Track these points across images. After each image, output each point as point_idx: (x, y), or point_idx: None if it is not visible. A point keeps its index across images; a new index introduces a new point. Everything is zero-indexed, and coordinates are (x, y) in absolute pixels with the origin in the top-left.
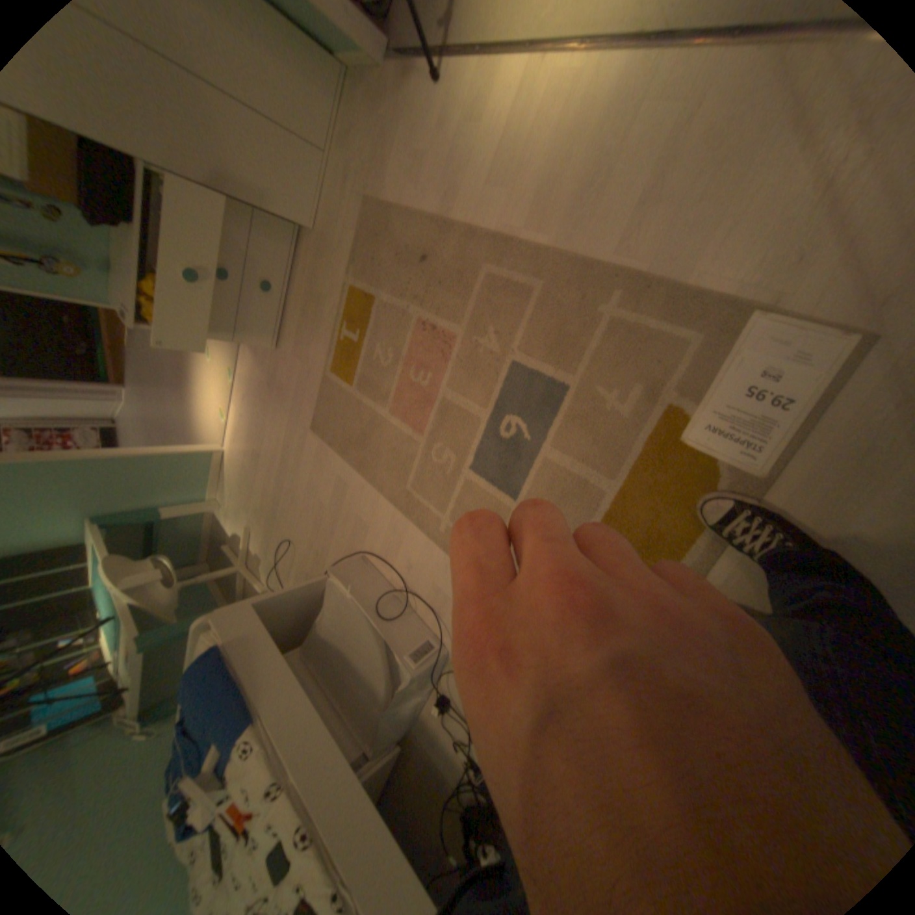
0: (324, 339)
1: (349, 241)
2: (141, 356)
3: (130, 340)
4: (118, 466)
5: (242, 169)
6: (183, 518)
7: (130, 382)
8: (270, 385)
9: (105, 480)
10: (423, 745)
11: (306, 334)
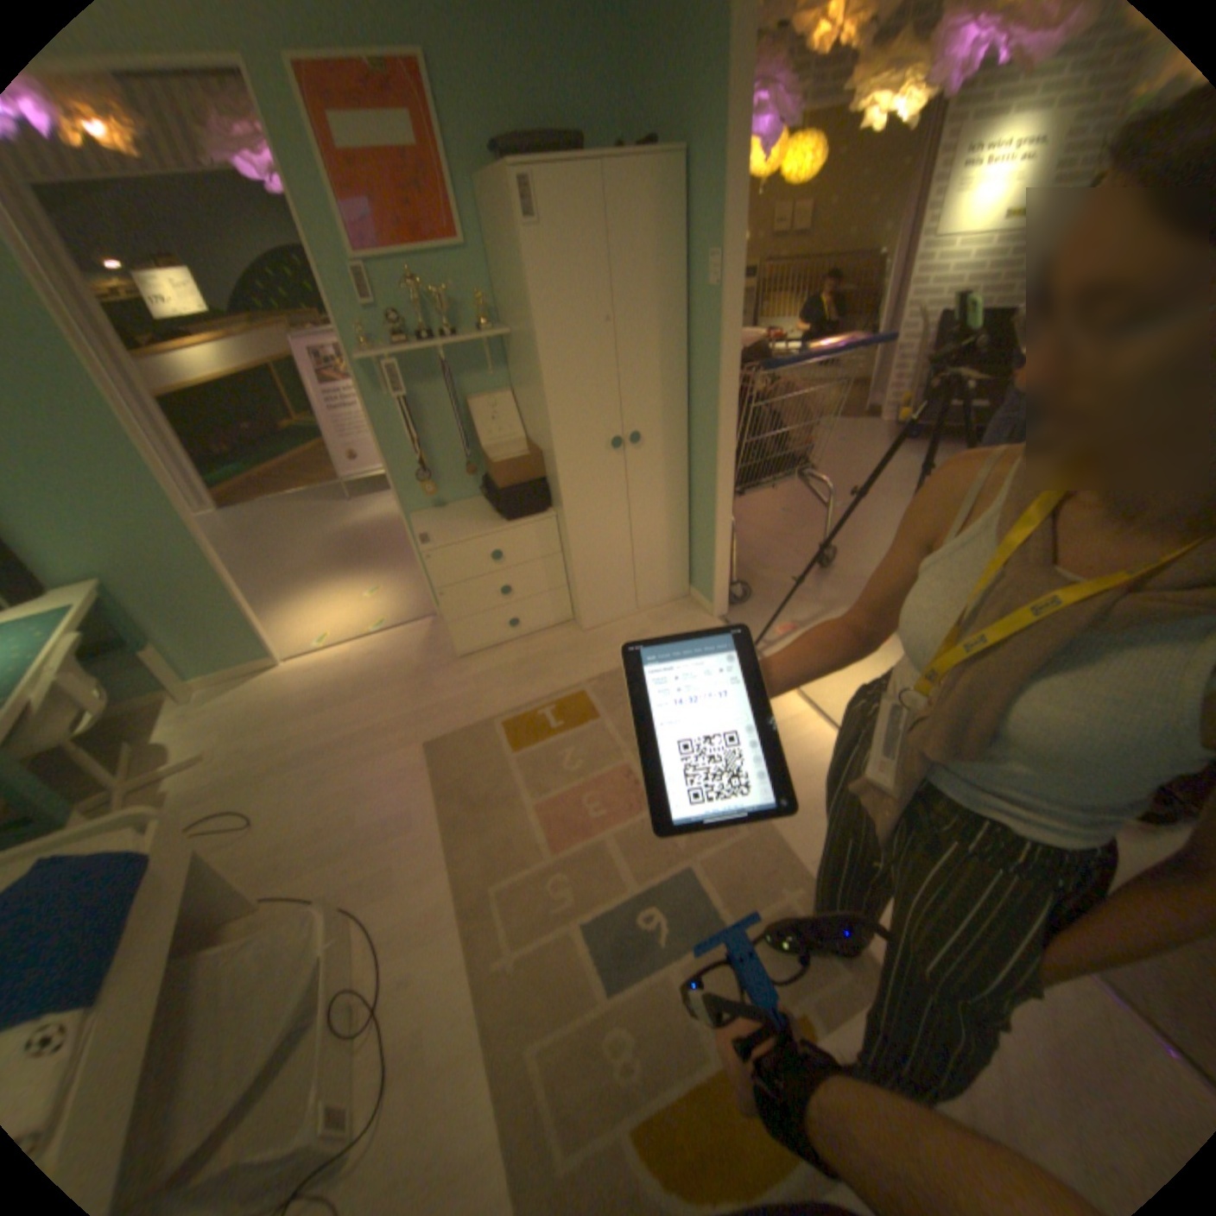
0: (519, 700)
1: (608, 669)
2: (281, 524)
3: (288, 505)
4: (200, 586)
5: (593, 574)
6: (133, 679)
7: (233, 522)
8: (417, 677)
9: (170, 582)
10: None
11: (504, 681)
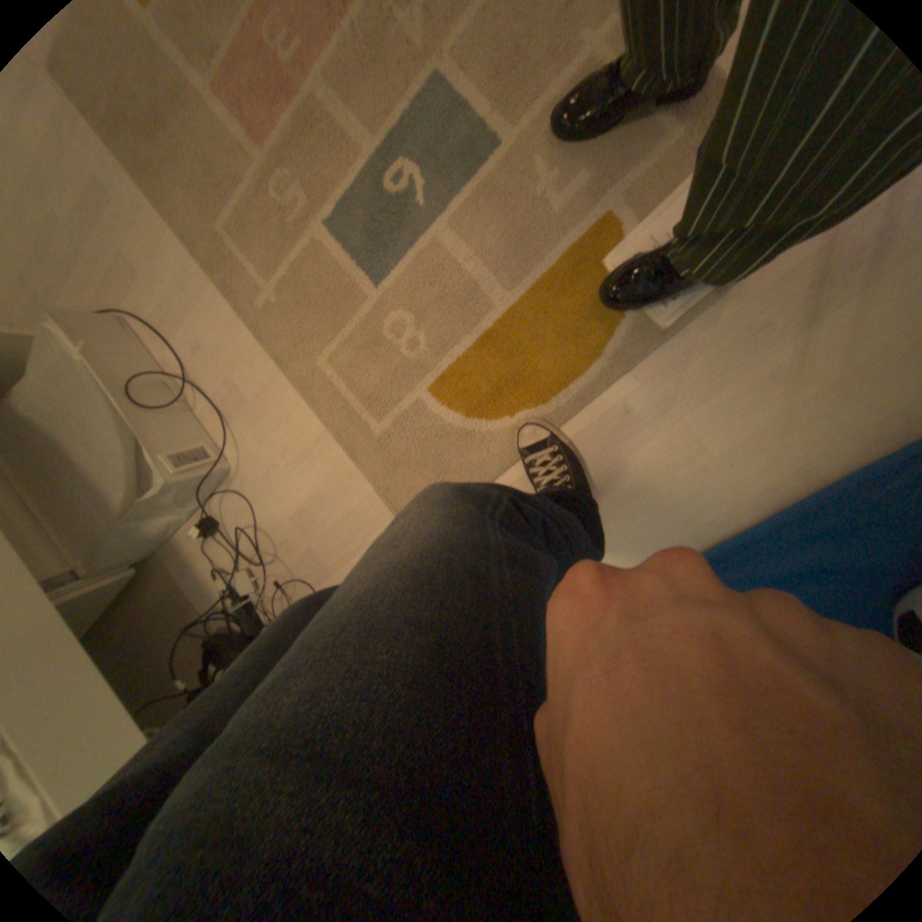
0: None
1: None
2: None
3: None
4: None
5: None
6: None
7: None
8: None
9: None
10: (170, 570)
11: None
